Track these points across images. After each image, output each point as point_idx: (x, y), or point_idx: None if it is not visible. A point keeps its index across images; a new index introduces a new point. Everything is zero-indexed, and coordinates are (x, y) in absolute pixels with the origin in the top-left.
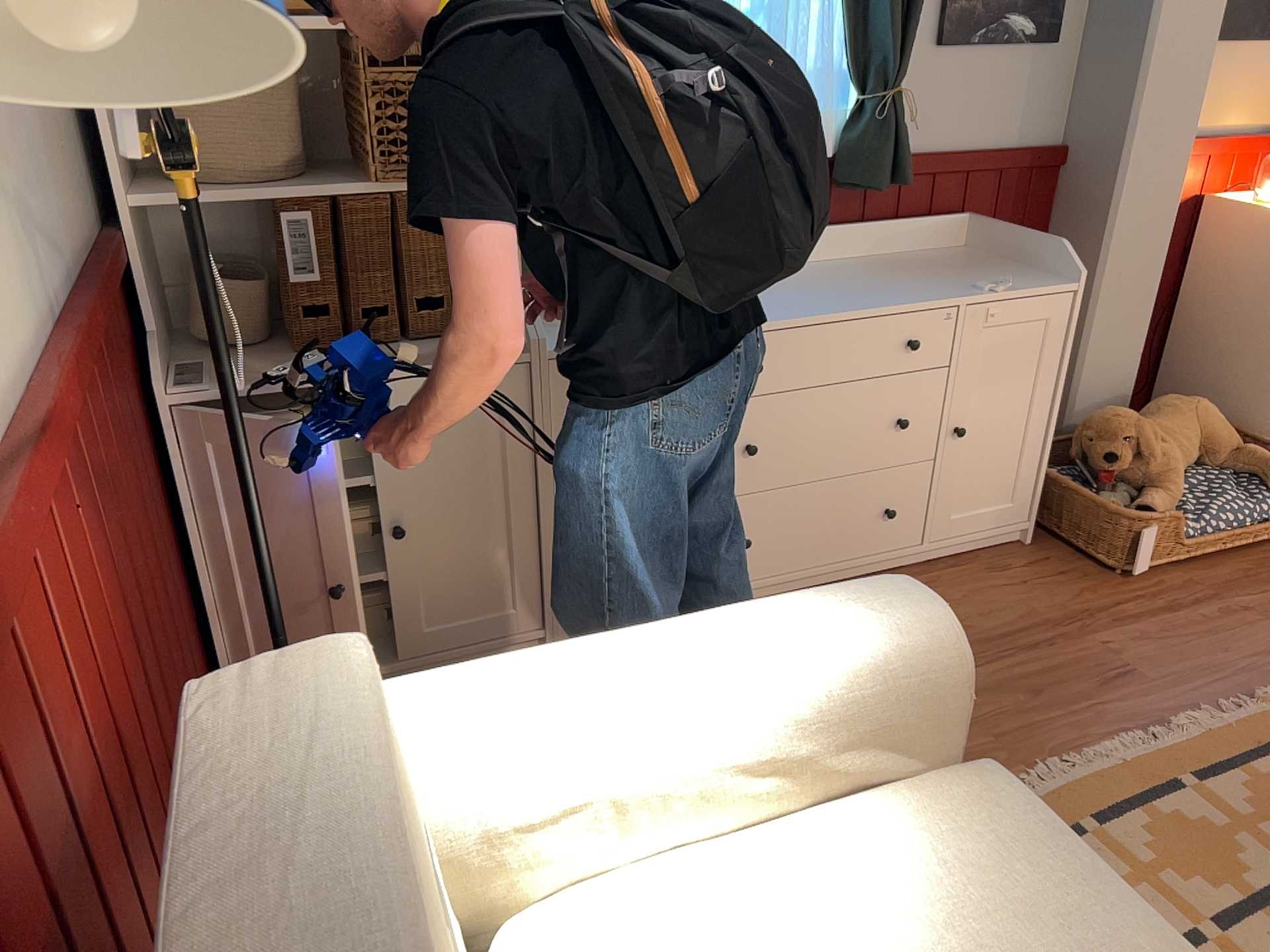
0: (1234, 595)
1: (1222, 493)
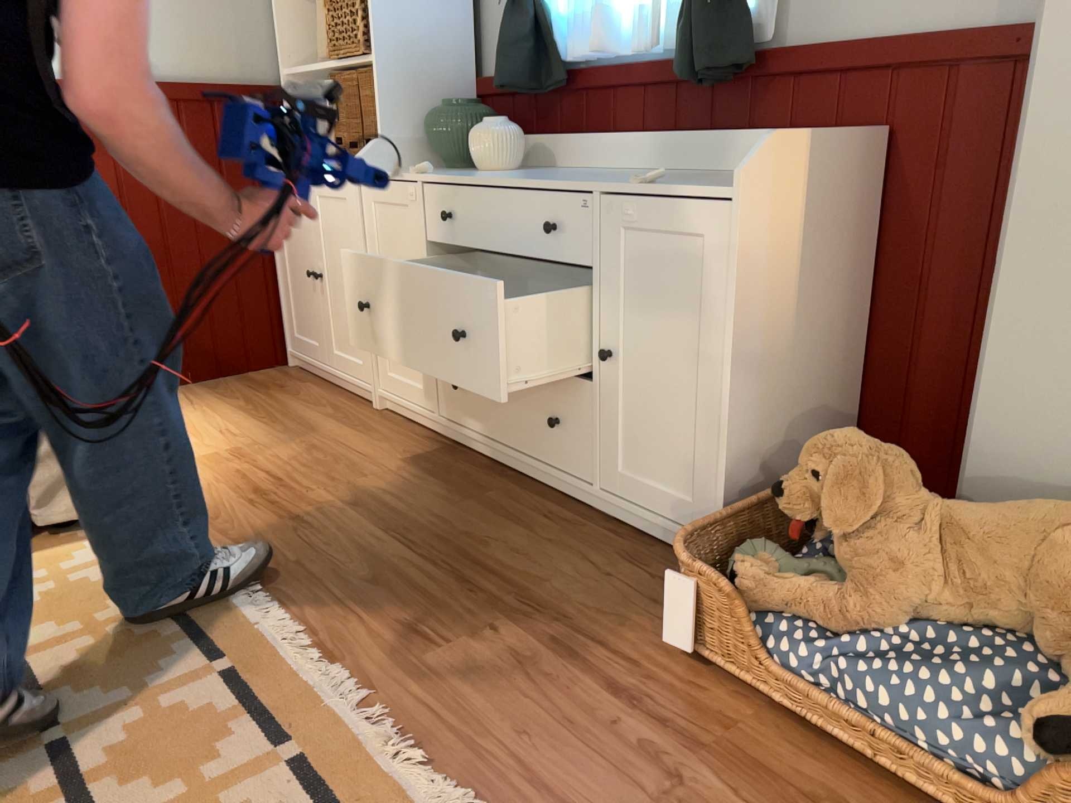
0: (721, 768)
1: (930, 663)
